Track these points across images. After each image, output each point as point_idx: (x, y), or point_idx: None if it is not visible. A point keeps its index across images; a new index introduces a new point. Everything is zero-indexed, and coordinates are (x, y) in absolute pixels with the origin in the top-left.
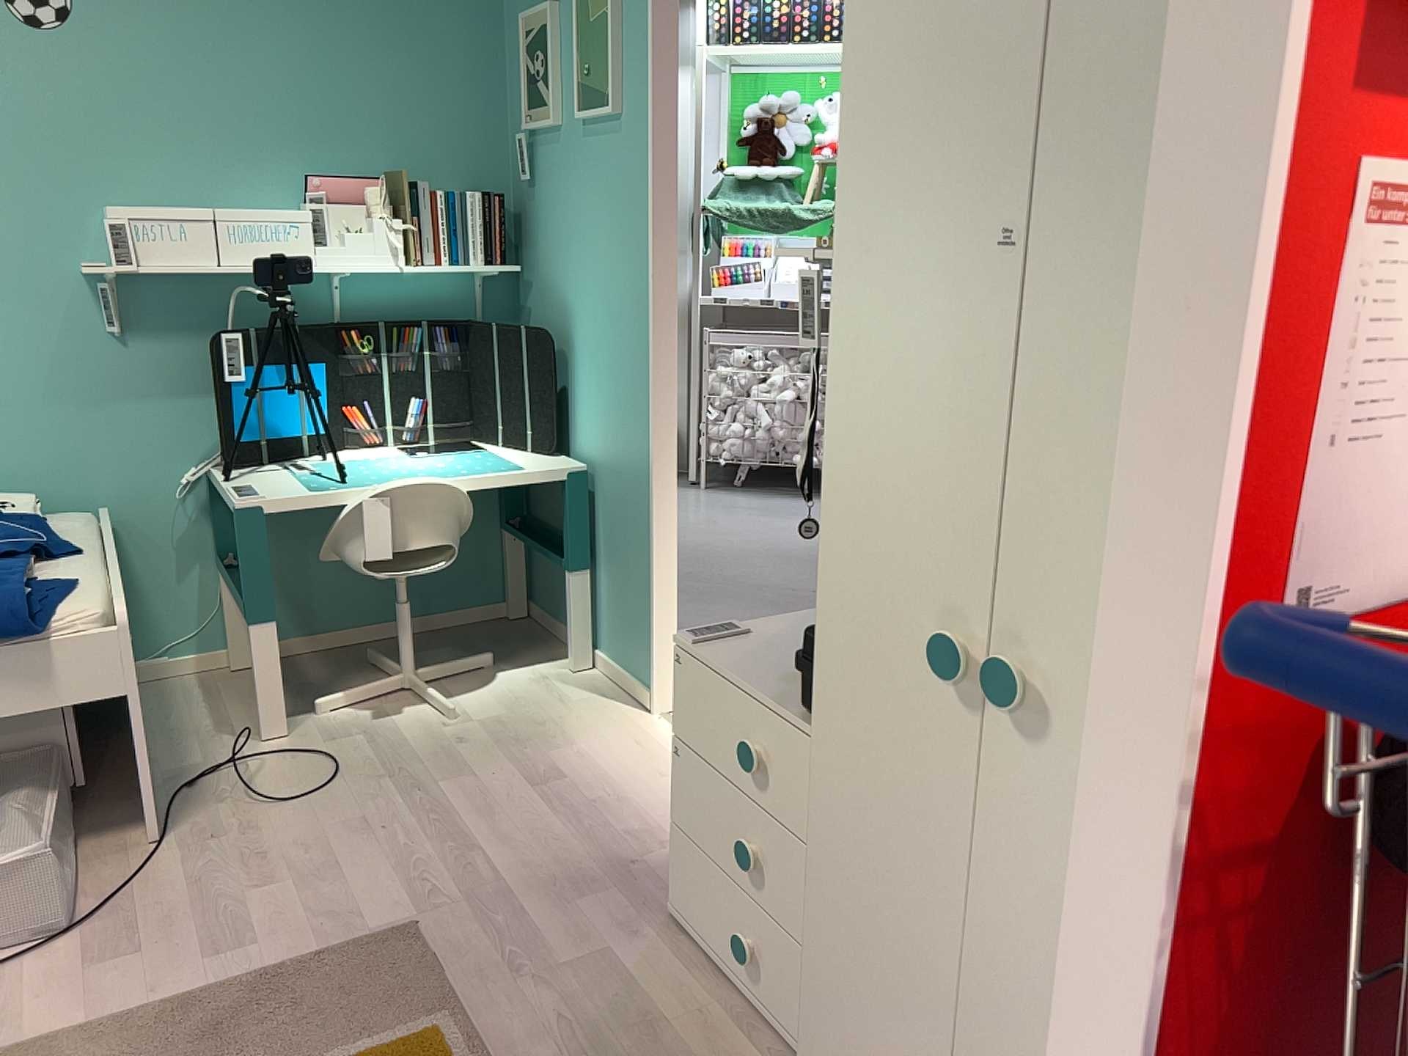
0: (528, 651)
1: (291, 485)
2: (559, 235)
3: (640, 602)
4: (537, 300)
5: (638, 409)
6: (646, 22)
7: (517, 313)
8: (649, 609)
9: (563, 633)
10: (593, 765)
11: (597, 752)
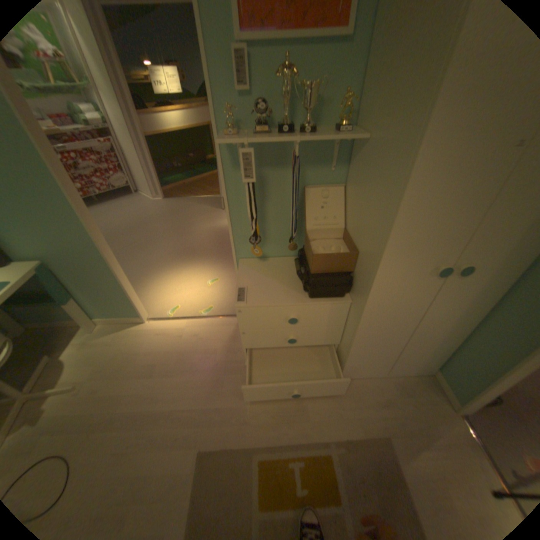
0: (55, 340)
1: None
2: None
3: (116, 295)
4: None
5: (71, 227)
6: None
7: None
8: (124, 295)
9: (63, 323)
10: (156, 353)
11: (150, 348)
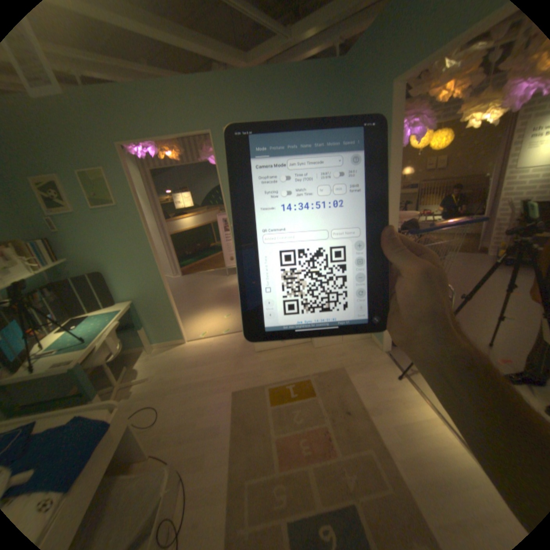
0: (127, 361)
1: (64, 356)
2: (84, 245)
3: (169, 322)
4: (72, 268)
5: (152, 278)
6: (125, 180)
7: (57, 275)
8: (175, 321)
9: (130, 351)
10: (196, 356)
11: (191, 354)
